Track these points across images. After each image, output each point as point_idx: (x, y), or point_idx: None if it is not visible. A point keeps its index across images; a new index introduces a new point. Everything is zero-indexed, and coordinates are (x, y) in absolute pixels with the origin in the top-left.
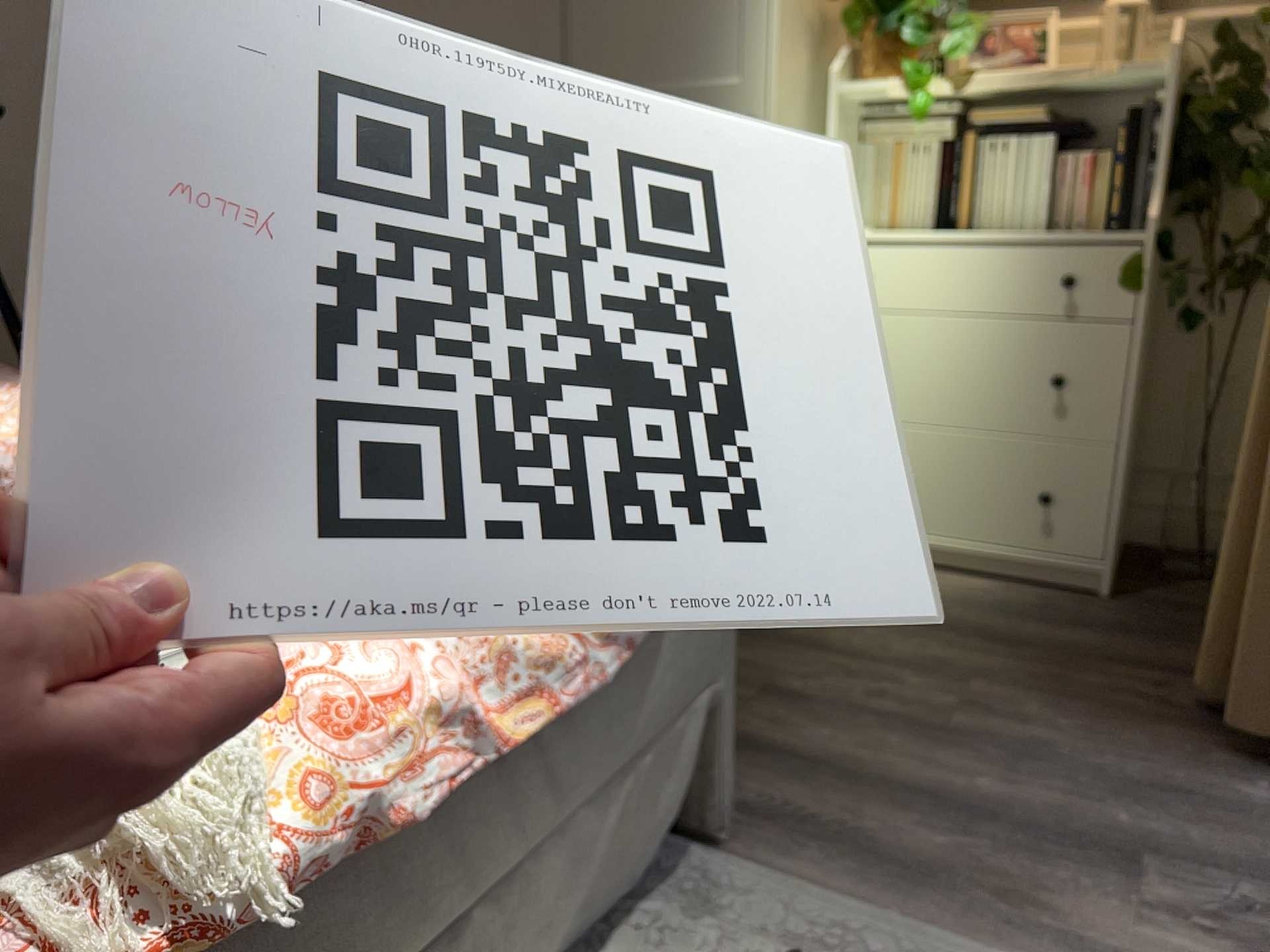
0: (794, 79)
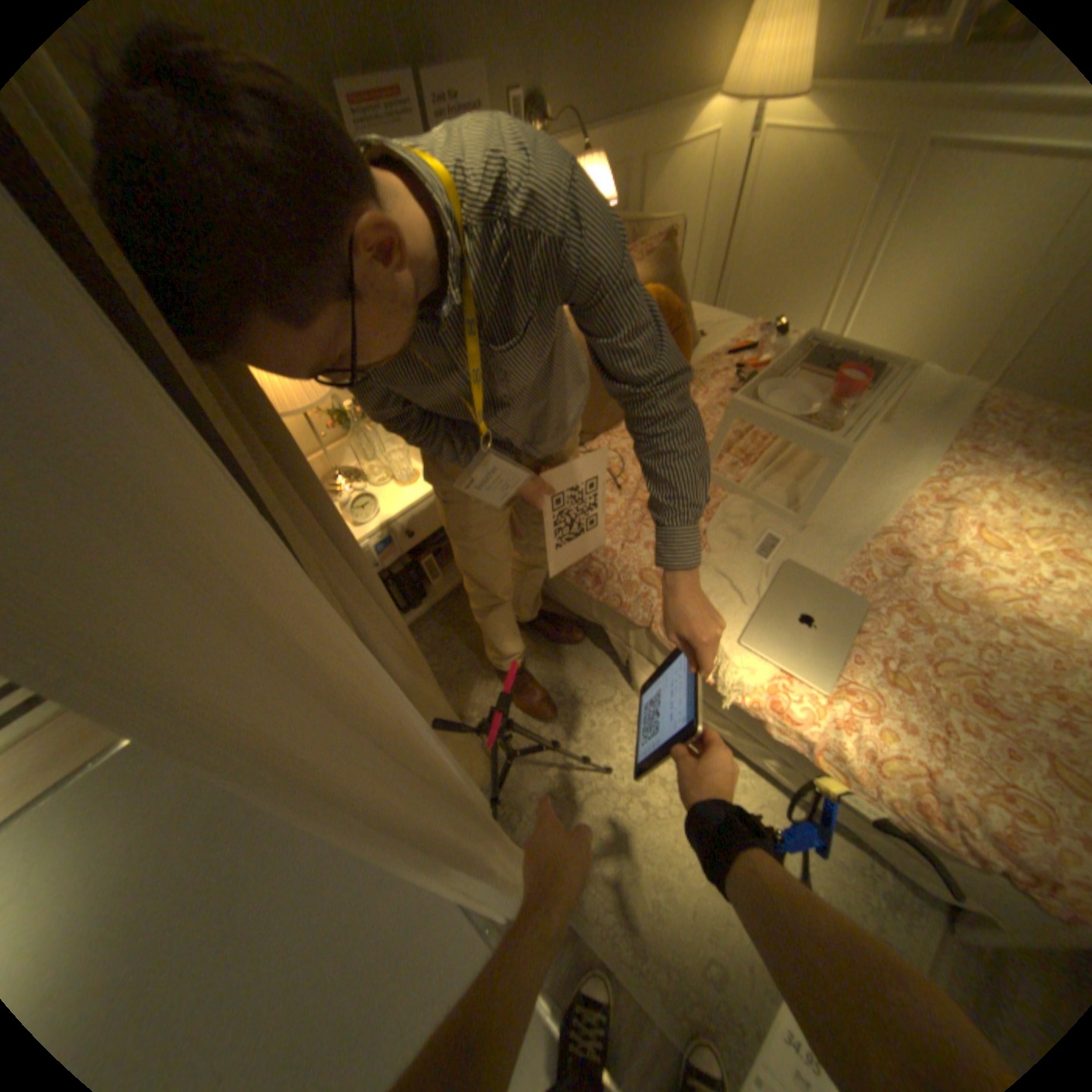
0: None
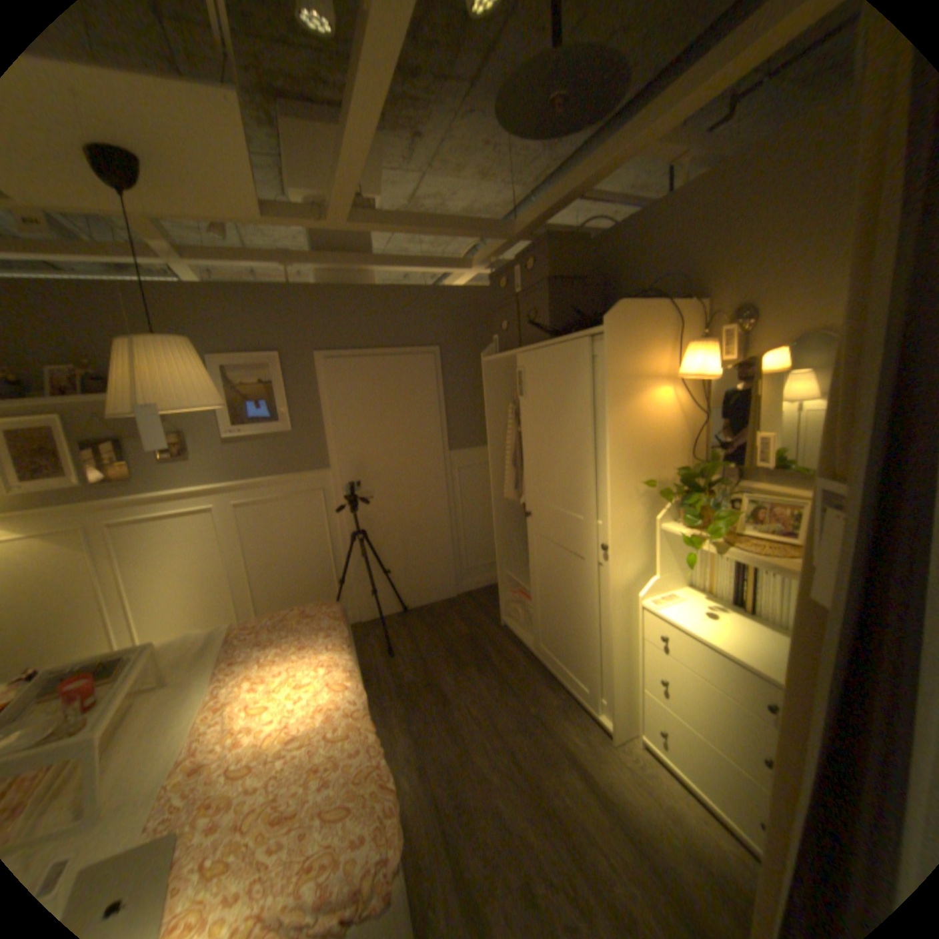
0: (632, 526)
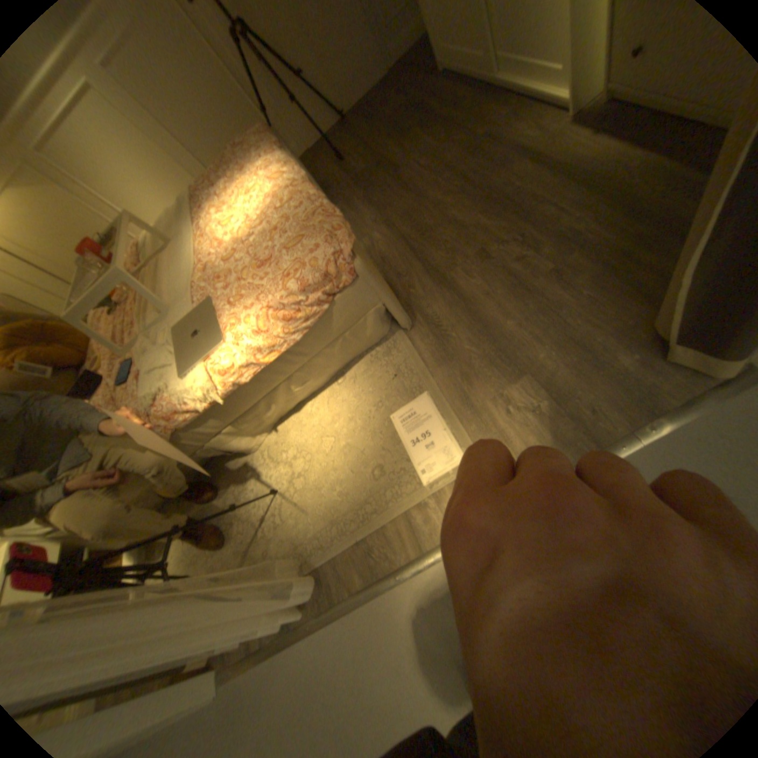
0: None
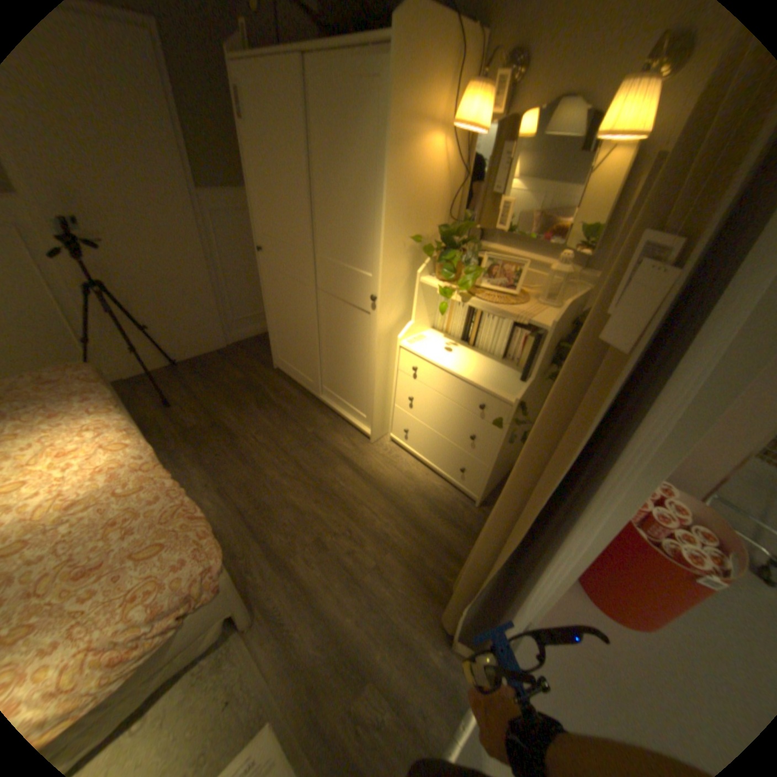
0: (397, 278)
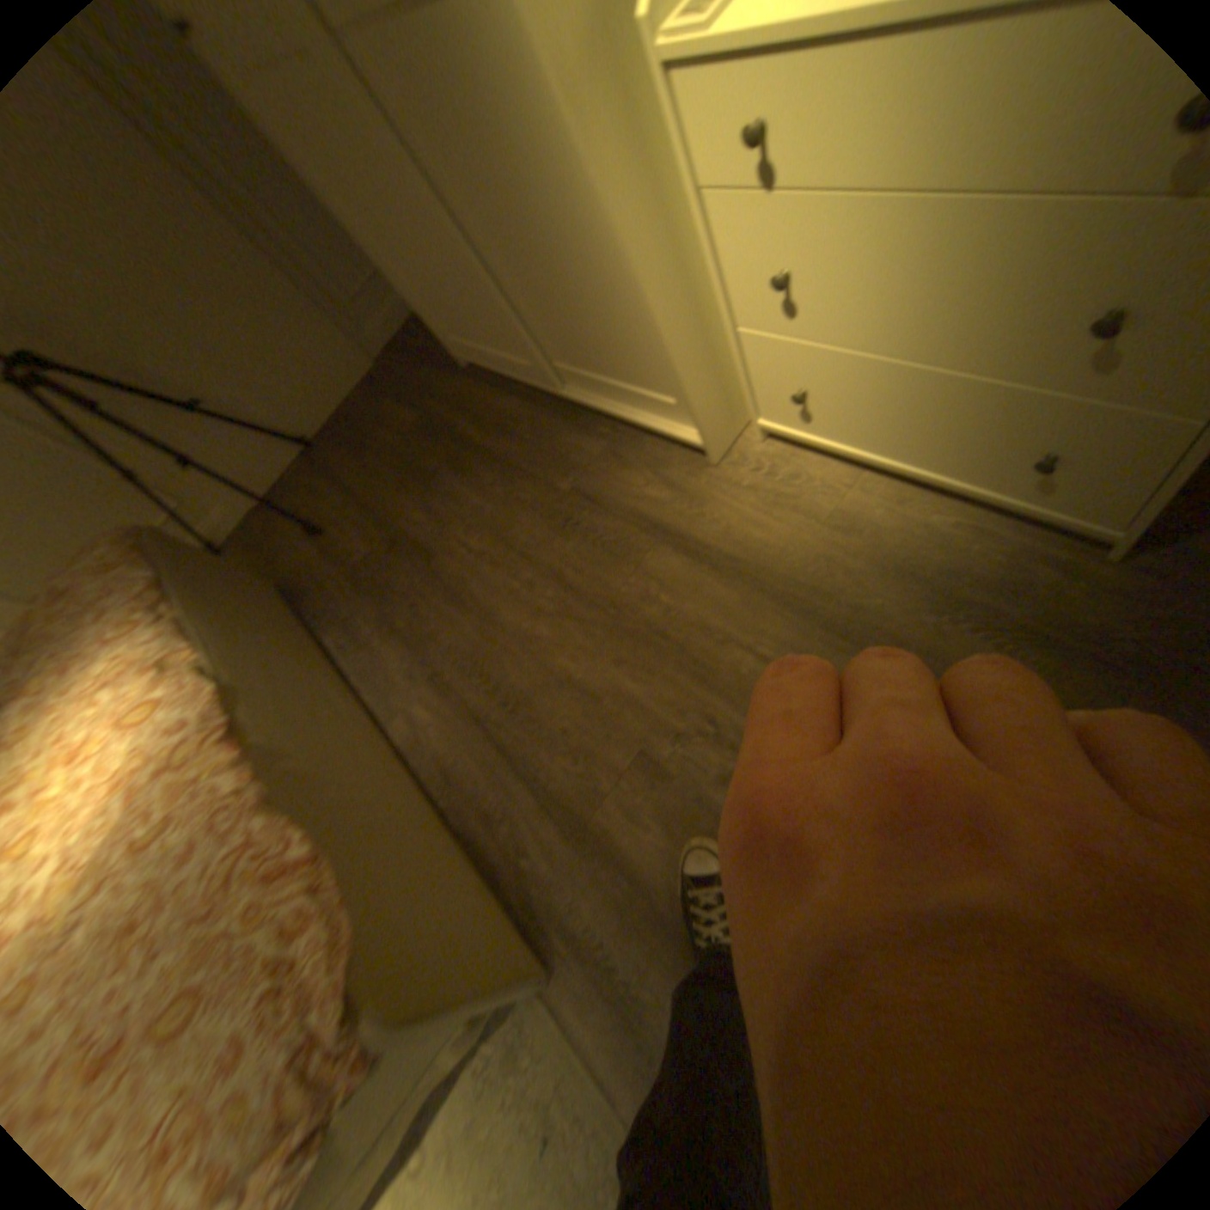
0: None
